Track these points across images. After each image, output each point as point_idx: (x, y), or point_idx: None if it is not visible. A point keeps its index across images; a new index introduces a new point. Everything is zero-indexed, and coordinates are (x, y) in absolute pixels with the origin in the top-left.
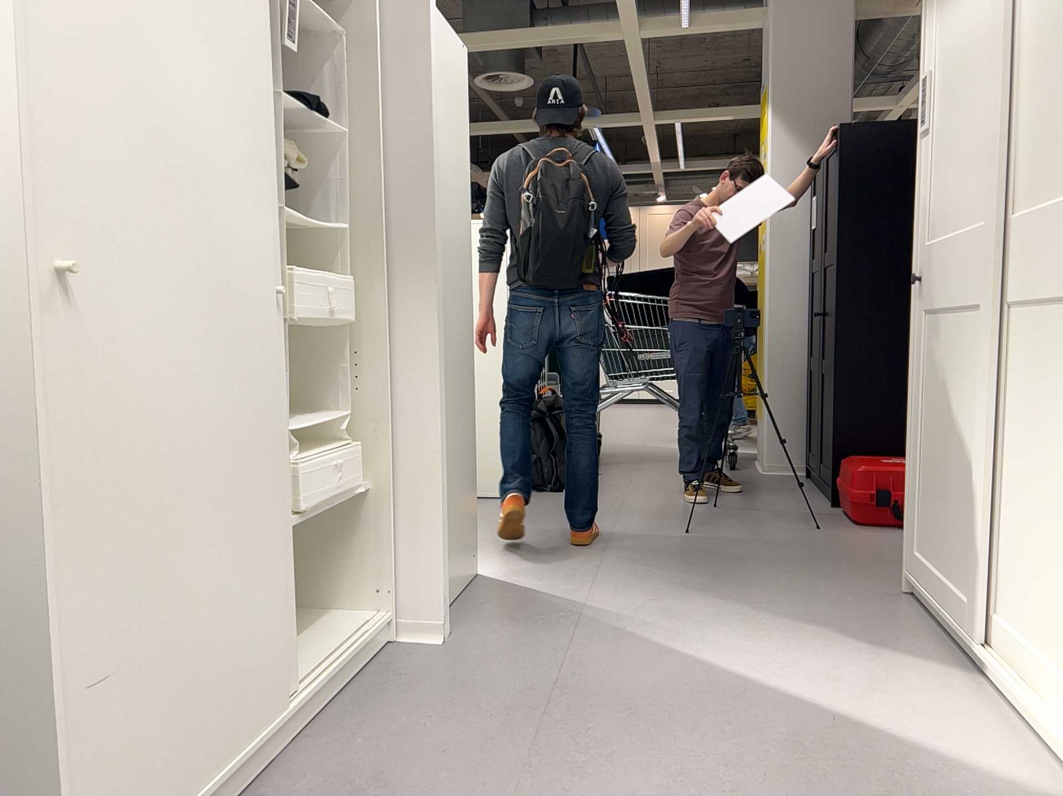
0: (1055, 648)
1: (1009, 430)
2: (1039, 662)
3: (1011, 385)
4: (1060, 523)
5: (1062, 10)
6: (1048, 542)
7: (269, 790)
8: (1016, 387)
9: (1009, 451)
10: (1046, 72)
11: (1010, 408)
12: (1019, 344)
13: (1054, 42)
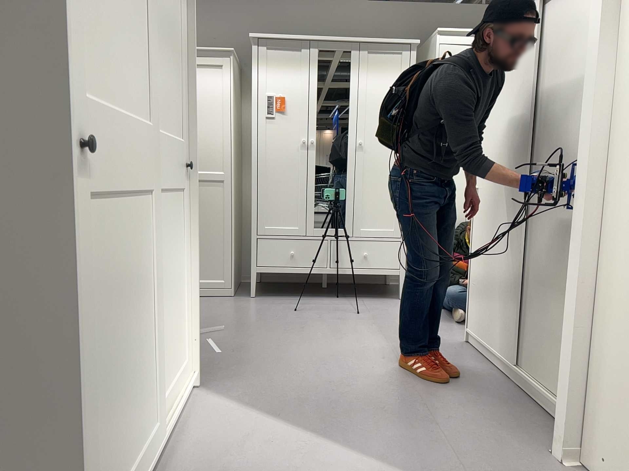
0: (177, 364)
1: (155, 279)
2: (175, 382)
3: (154, 249)
4: (176, 303)
5: (164, 27)
6: (173, 319)
7: (492, 374)
8: (157, 249)
9: (155, 294)
10: (160, 52)
11: (154, 264)
12: (156, 220)
13: (162, 40)
